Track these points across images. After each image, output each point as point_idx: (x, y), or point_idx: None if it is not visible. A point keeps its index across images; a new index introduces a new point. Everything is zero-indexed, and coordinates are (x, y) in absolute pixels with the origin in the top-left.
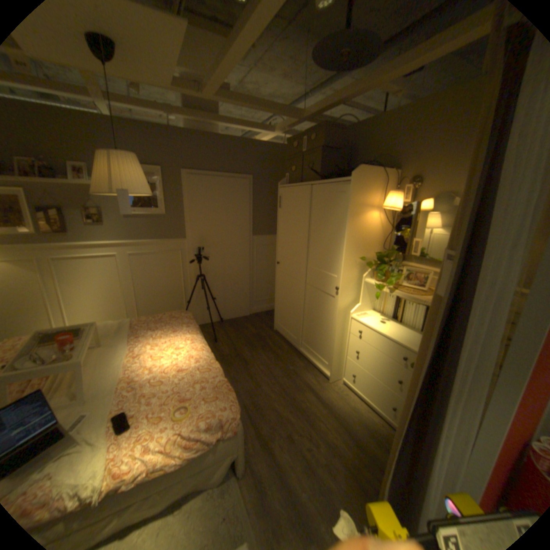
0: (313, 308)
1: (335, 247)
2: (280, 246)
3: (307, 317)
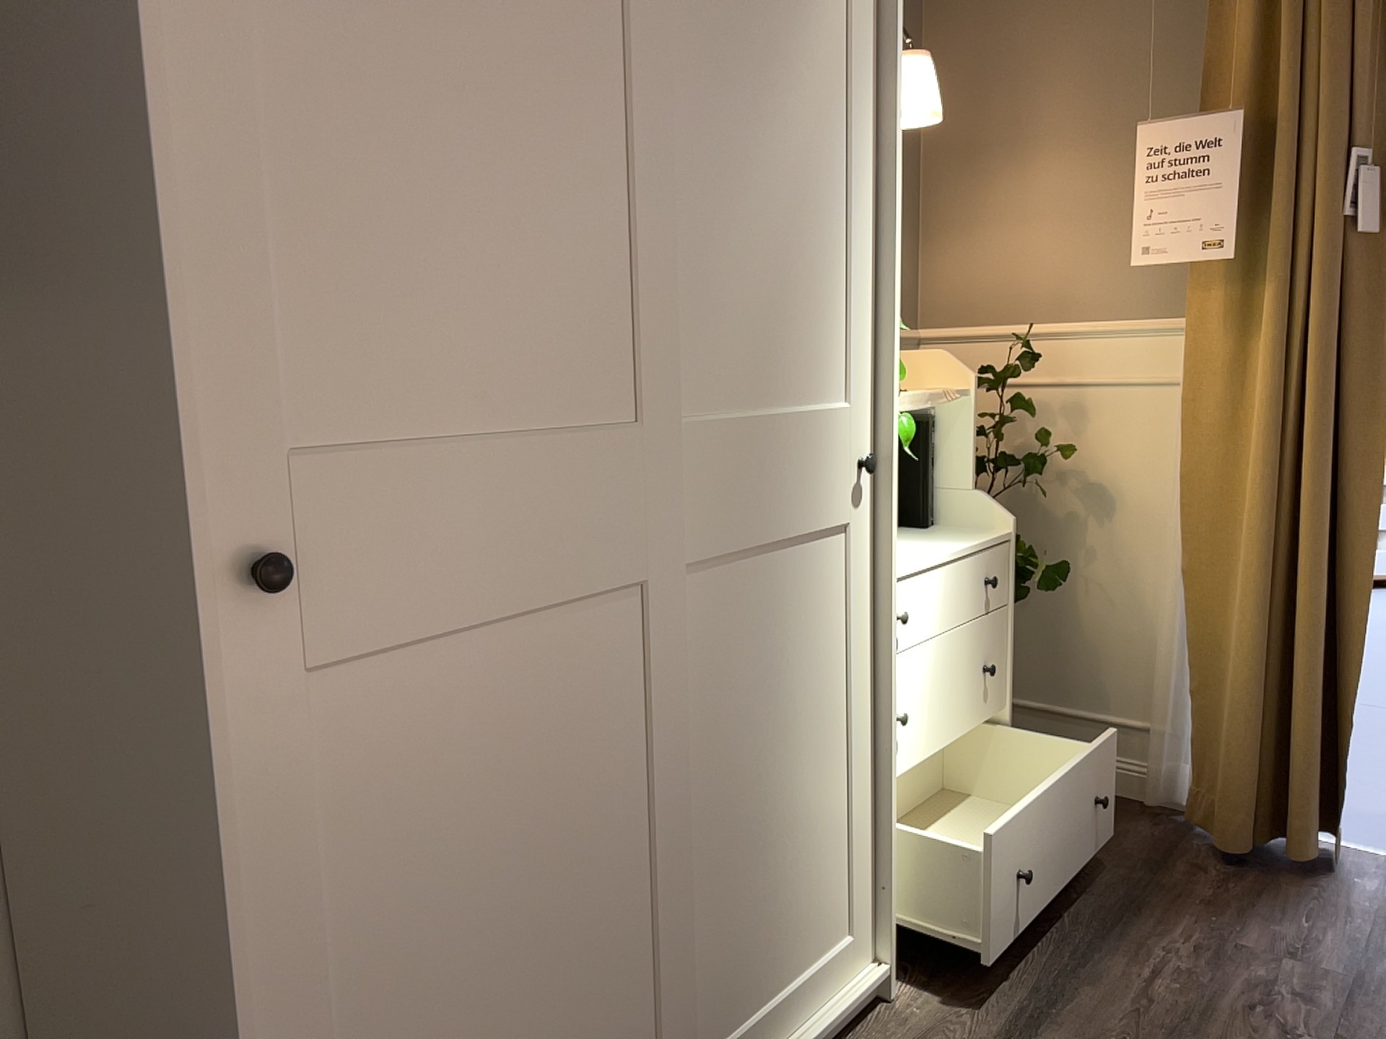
0: (742, 717)
1: (827, 237)
2: (257, 315)
3: (700, 839)
